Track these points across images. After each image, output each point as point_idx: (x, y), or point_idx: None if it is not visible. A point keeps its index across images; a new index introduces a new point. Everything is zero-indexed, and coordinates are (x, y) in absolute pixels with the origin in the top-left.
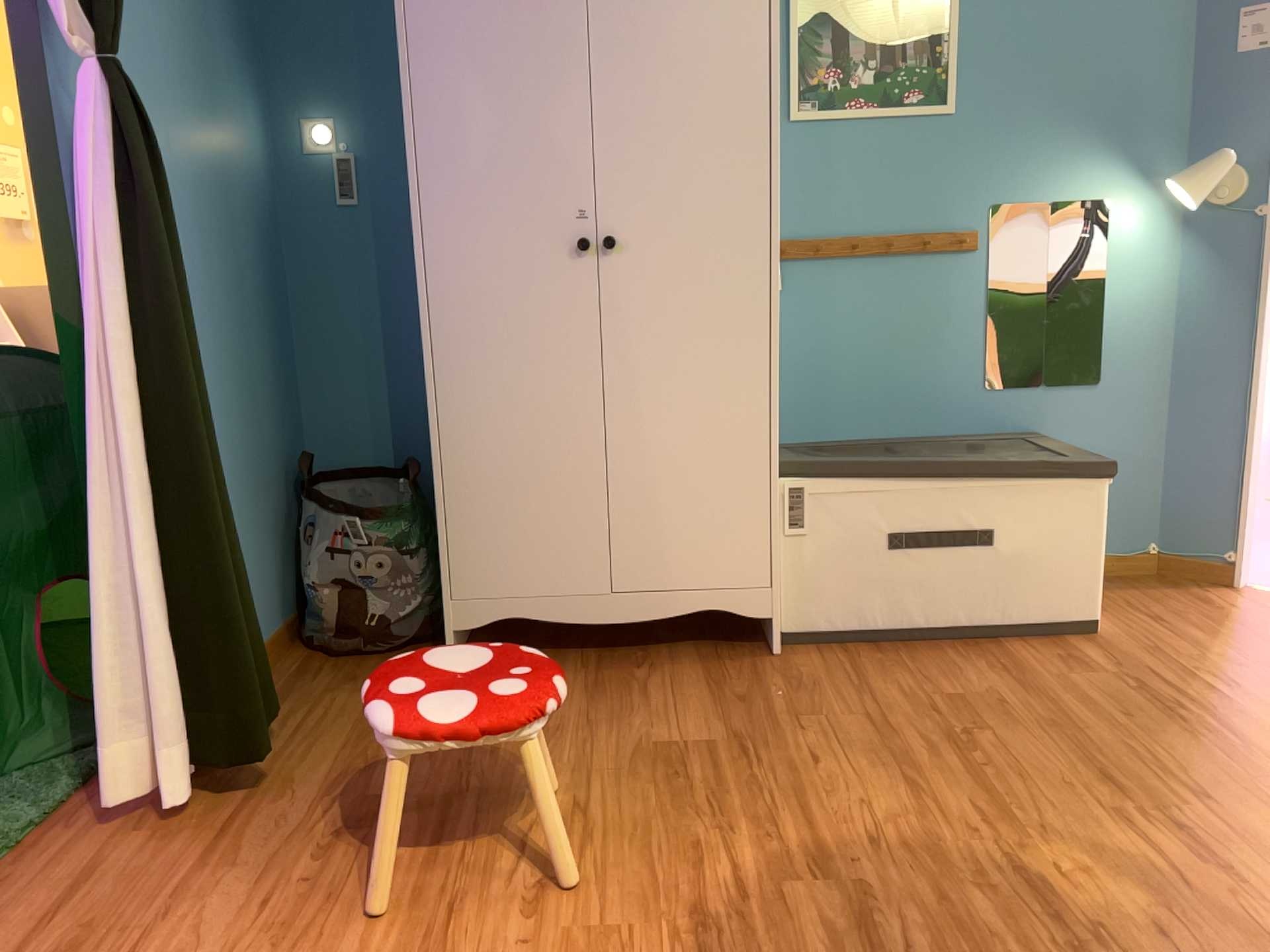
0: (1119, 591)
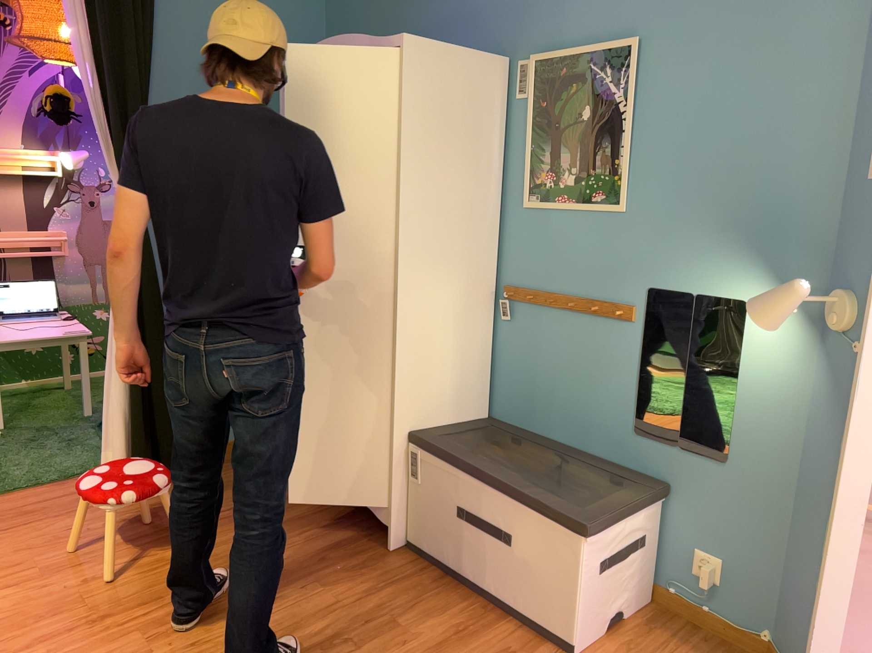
0: (691, 648)
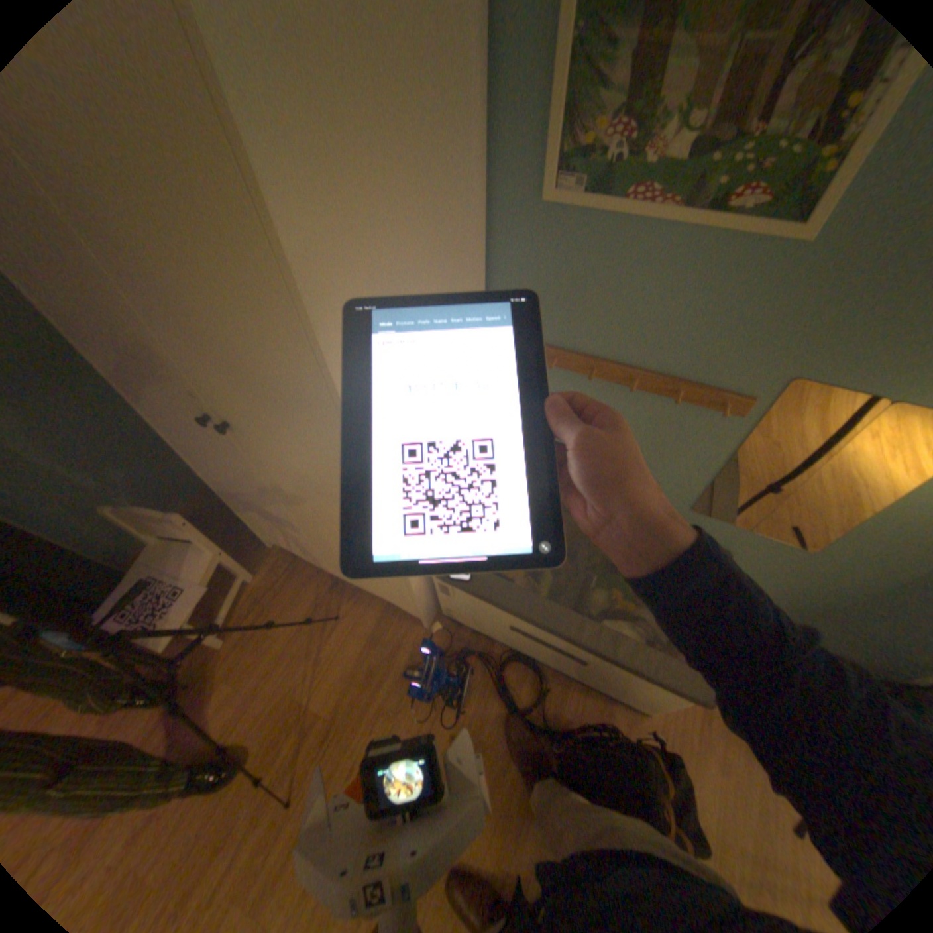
0: None
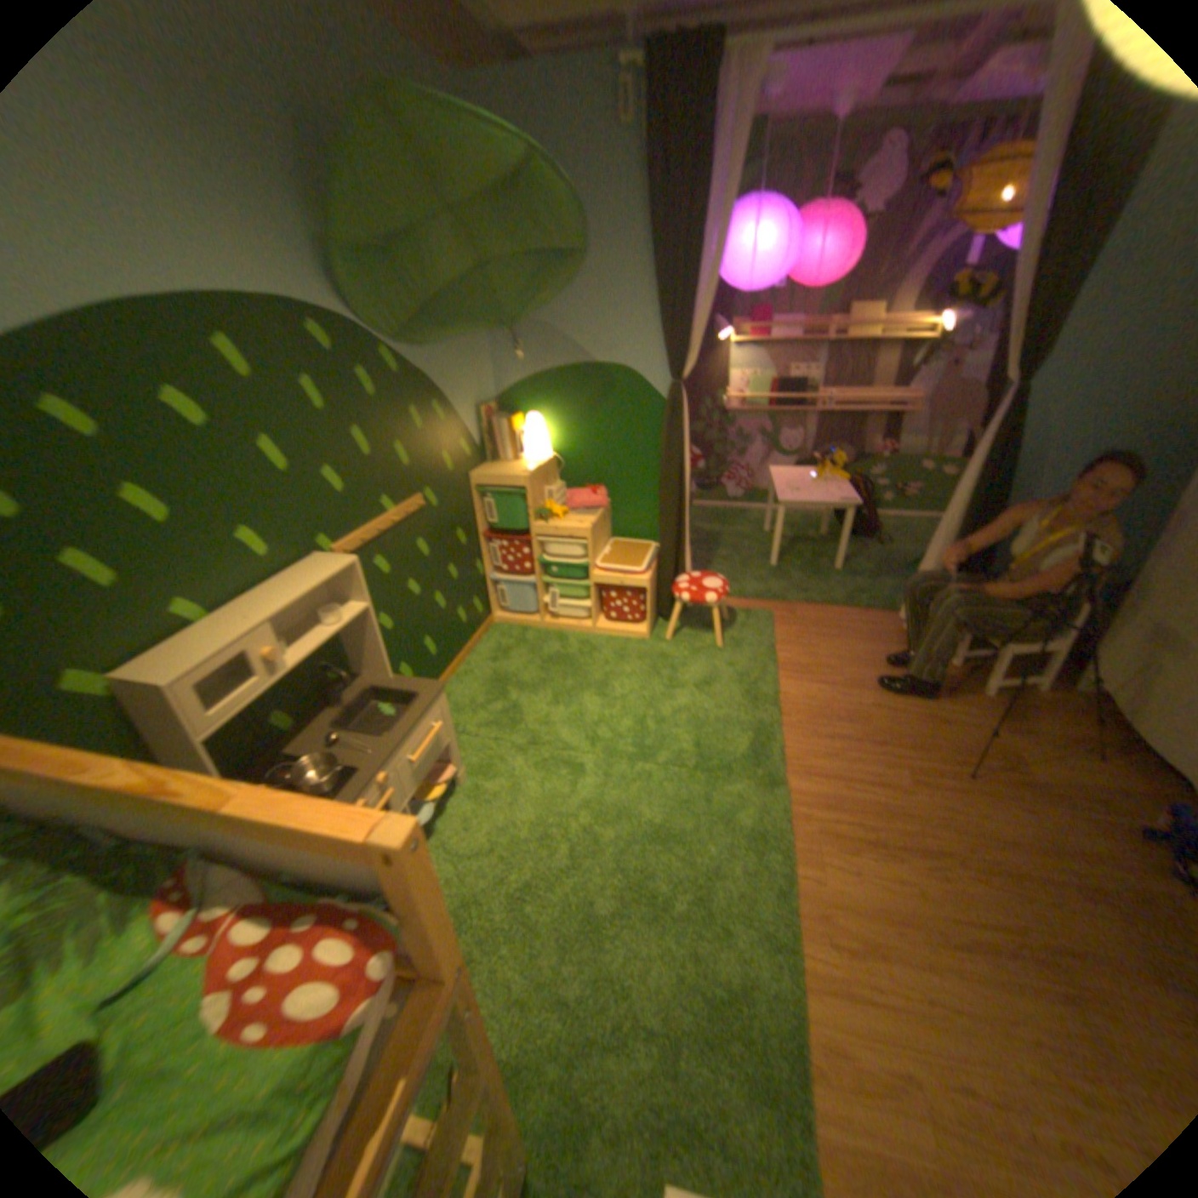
0: None
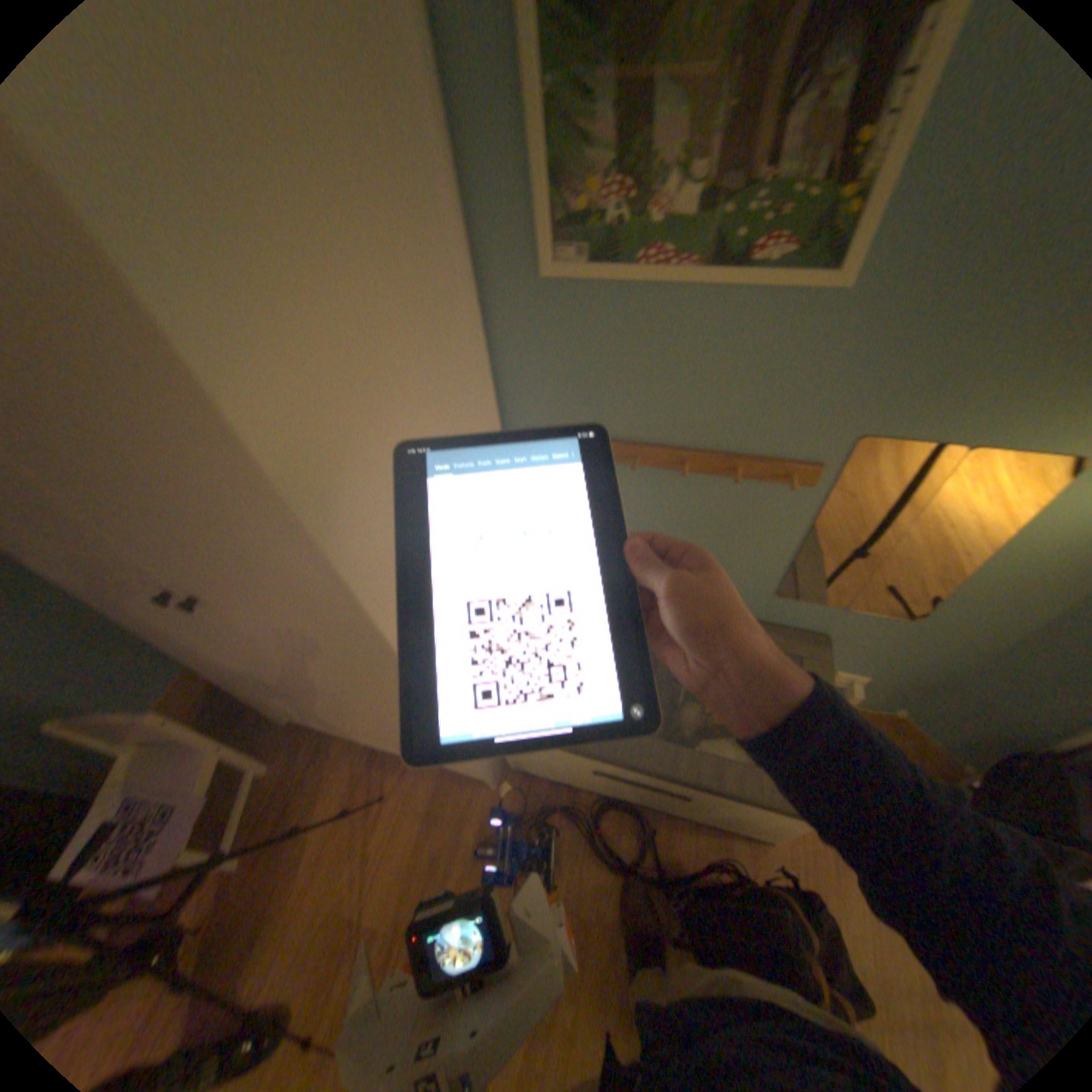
0: None
